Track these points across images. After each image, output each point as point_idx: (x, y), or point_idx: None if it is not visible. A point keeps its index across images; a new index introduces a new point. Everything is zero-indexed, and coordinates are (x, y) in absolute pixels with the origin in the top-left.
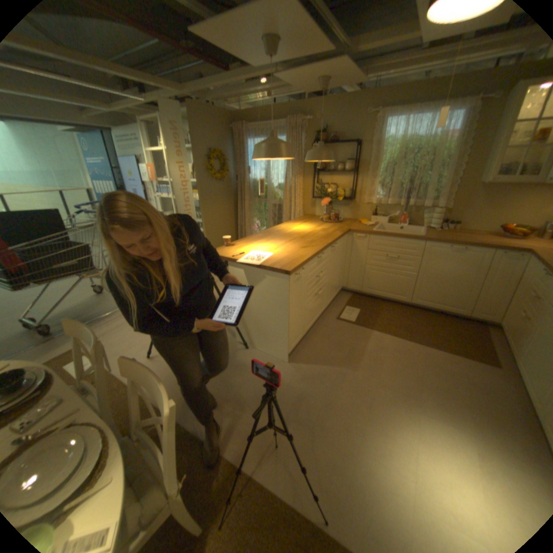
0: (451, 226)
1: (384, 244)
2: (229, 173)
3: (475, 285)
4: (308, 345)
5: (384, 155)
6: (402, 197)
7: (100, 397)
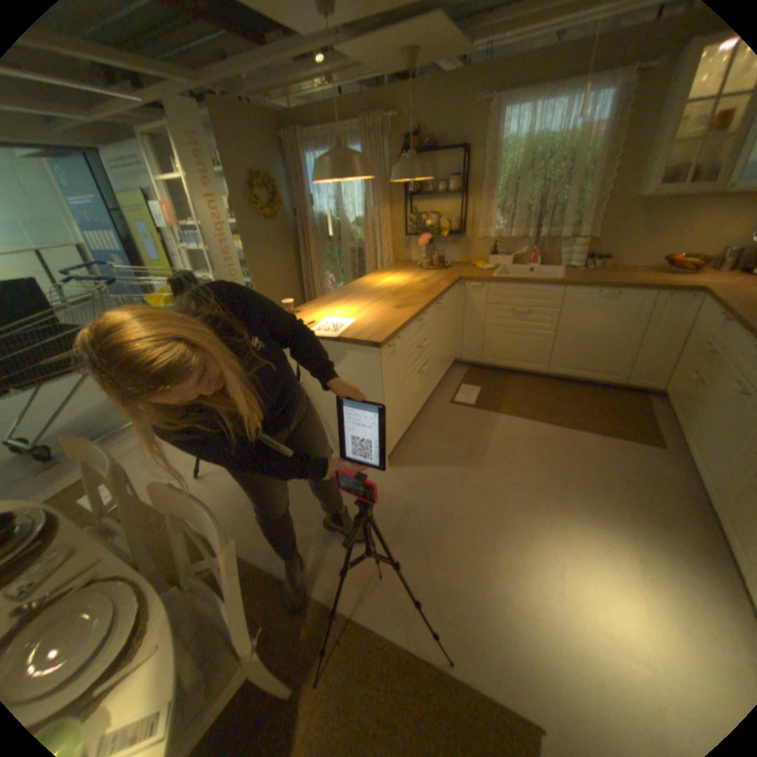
0: (598, 262)
1: (508, 295)
2: (283, 206)
3: (631, 342)
4: (413, 441)
5: (502, 165)
6: (531, 225)
7: (131, 539)
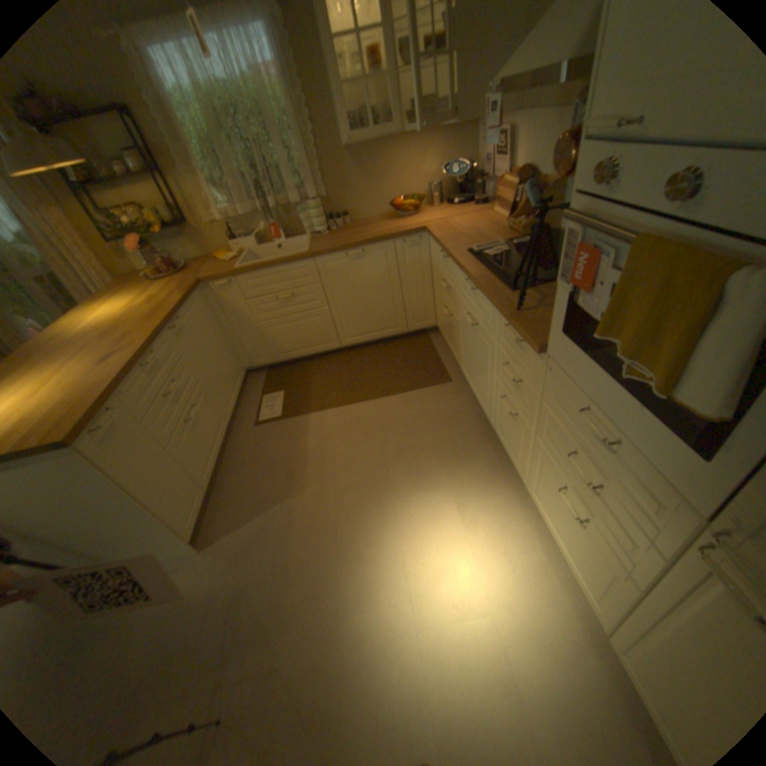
0: (339, 222)
1: (264, 283)
2: None
3: (394, 294)
4: (223, 498)
5: (183, 127)
6: (255, 196)
7: None
